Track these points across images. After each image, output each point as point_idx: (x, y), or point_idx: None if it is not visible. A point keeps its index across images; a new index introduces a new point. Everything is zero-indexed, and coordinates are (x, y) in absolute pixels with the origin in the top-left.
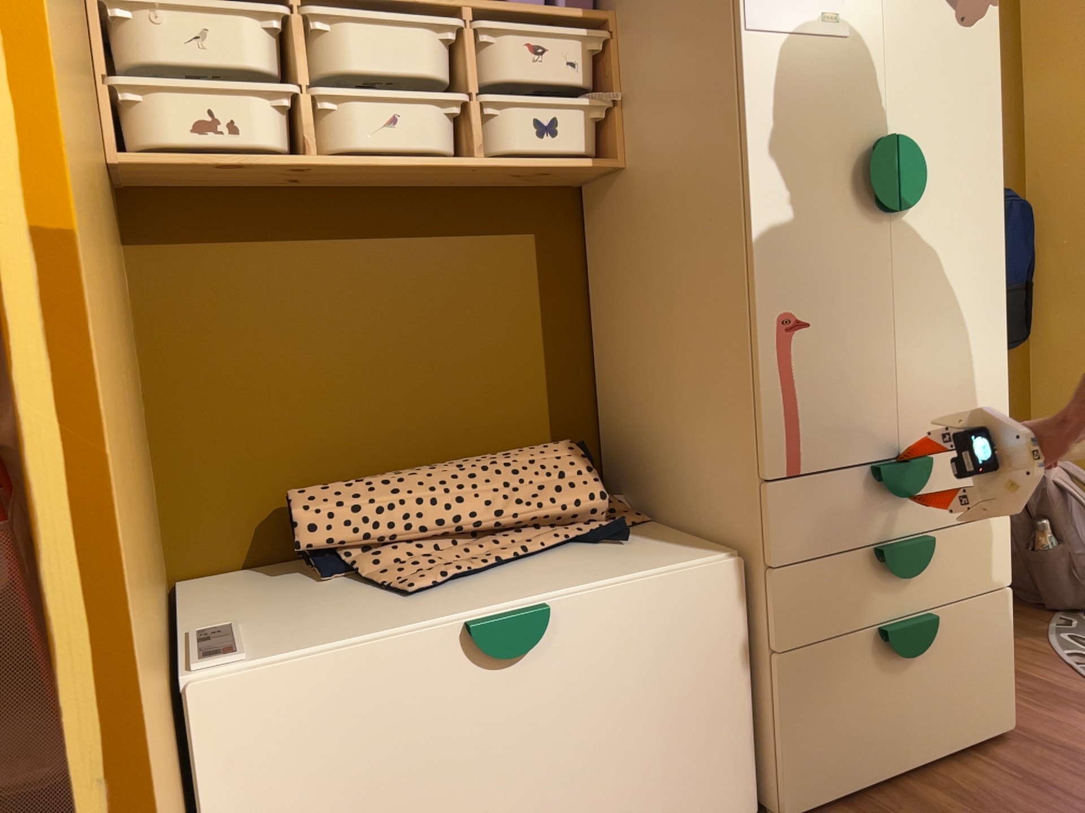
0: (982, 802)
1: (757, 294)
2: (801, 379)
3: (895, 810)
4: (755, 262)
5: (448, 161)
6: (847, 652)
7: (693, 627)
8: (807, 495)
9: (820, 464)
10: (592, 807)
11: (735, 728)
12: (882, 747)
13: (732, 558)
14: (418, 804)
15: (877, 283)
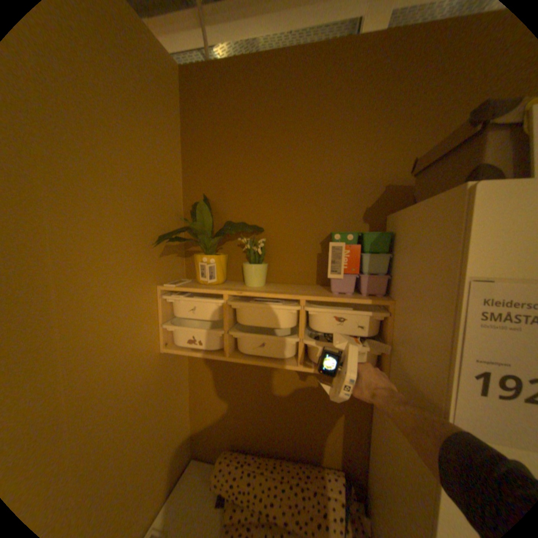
0: None
1: None
2: None
3: None
4: None
5: (284, 366)
6: None
7: None
8: None
9: None
10: None
11: None
12: None
13: None
14: None
15: None
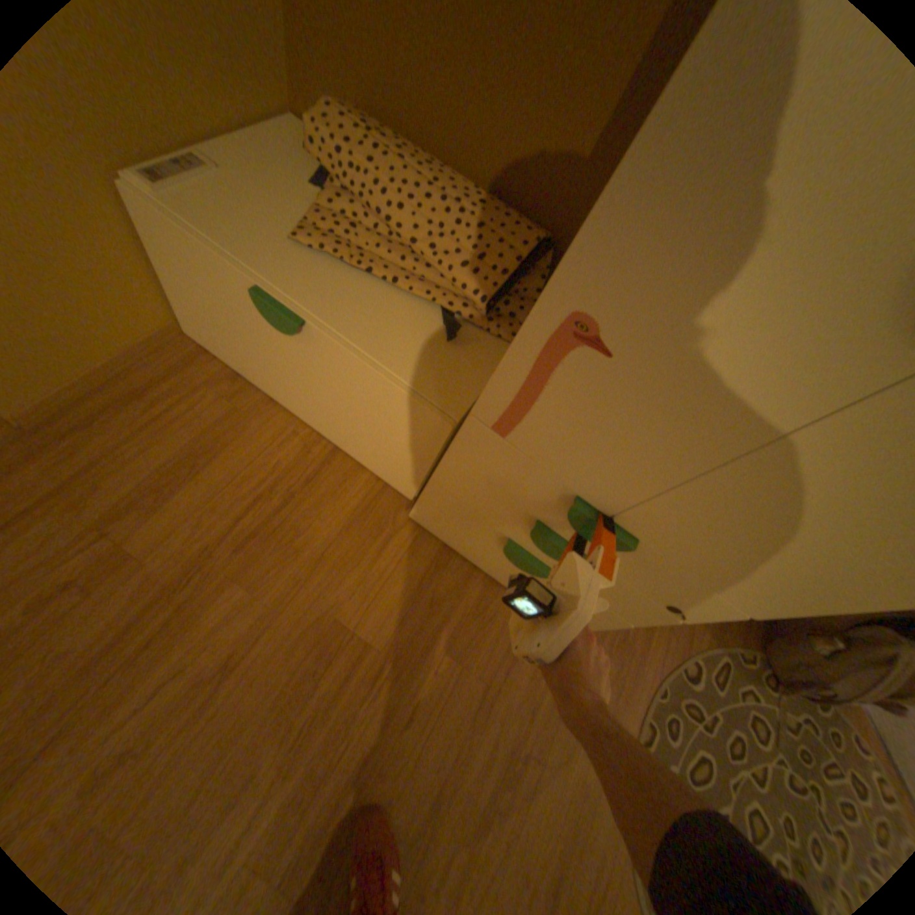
0: (479, 618)
1: (567, 258)
2: (557, 387)
3: (449, 571)
4: (602, 211)
5: None
6: (479, 522)
7: (401, 419)
8: (501, 451)
9: (528, 450)
10: (327, 419)
11: (411, 471)
12: (476, 556)
13: (450, 419)
14: (242, 338)
15: (771, 406)
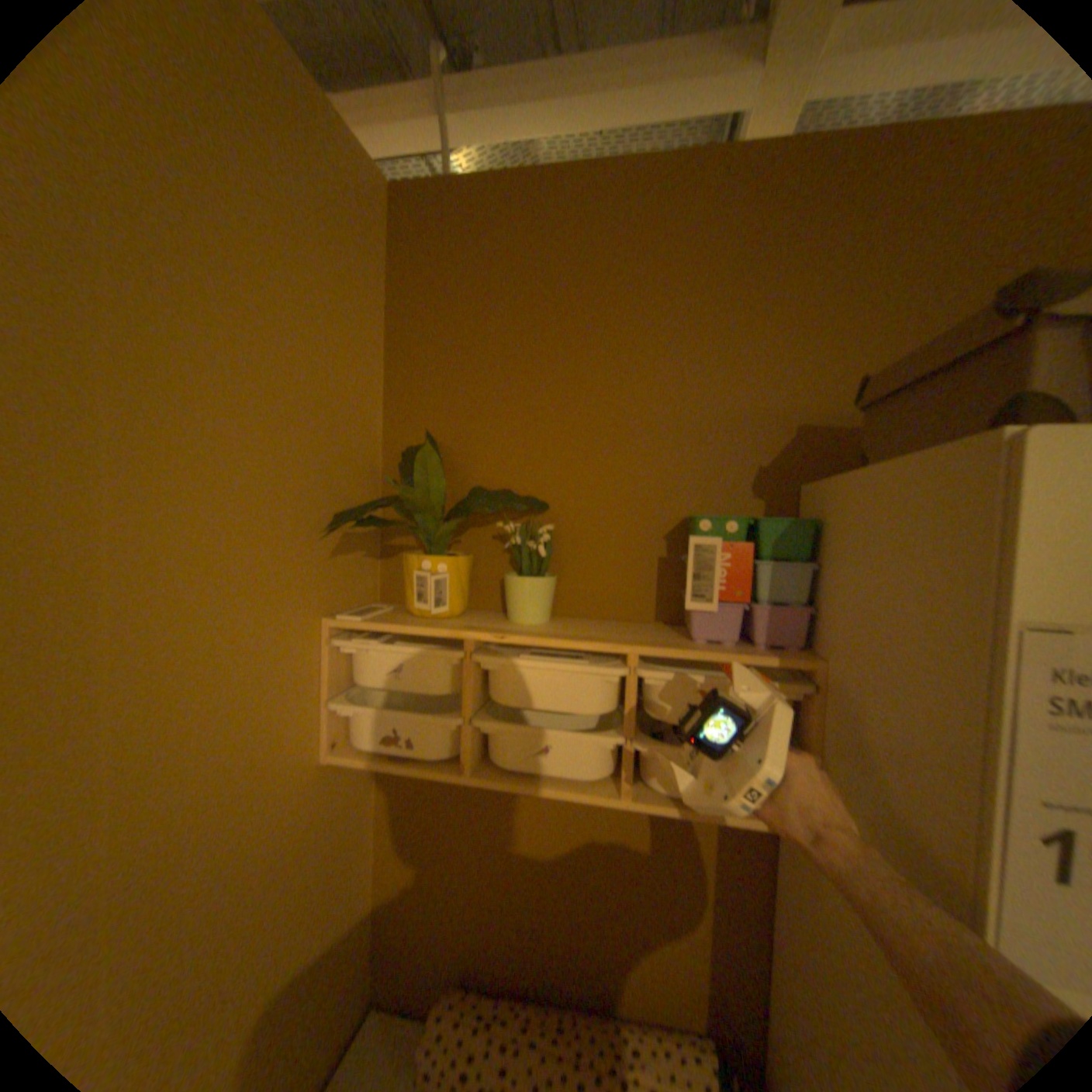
0: None
1: None
2: None
3: None
4: None
5: (592, 799)
6: None
7: None
8: None
9: None
10: None
11: None
12: None
13: None
14: None
15: None
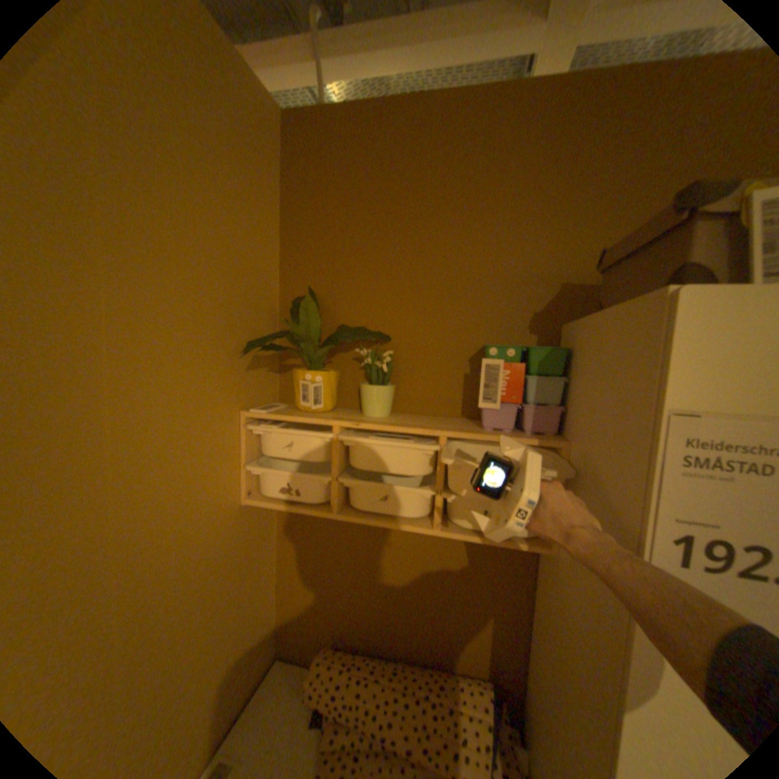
0: None
1: None
2: None
3: None
4: None
5: (415, 529)
6: None
7: None
8: None
9: None
10: None
11: None
12: None
13: None
14: None
15: None
